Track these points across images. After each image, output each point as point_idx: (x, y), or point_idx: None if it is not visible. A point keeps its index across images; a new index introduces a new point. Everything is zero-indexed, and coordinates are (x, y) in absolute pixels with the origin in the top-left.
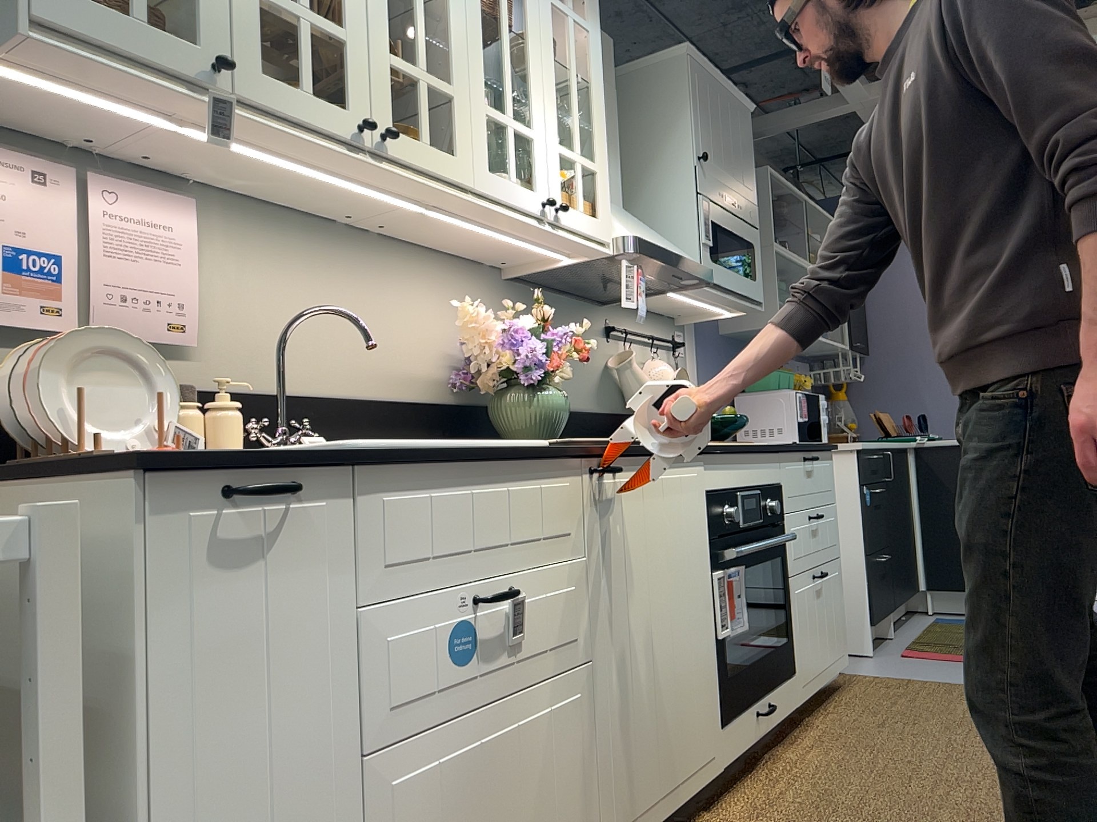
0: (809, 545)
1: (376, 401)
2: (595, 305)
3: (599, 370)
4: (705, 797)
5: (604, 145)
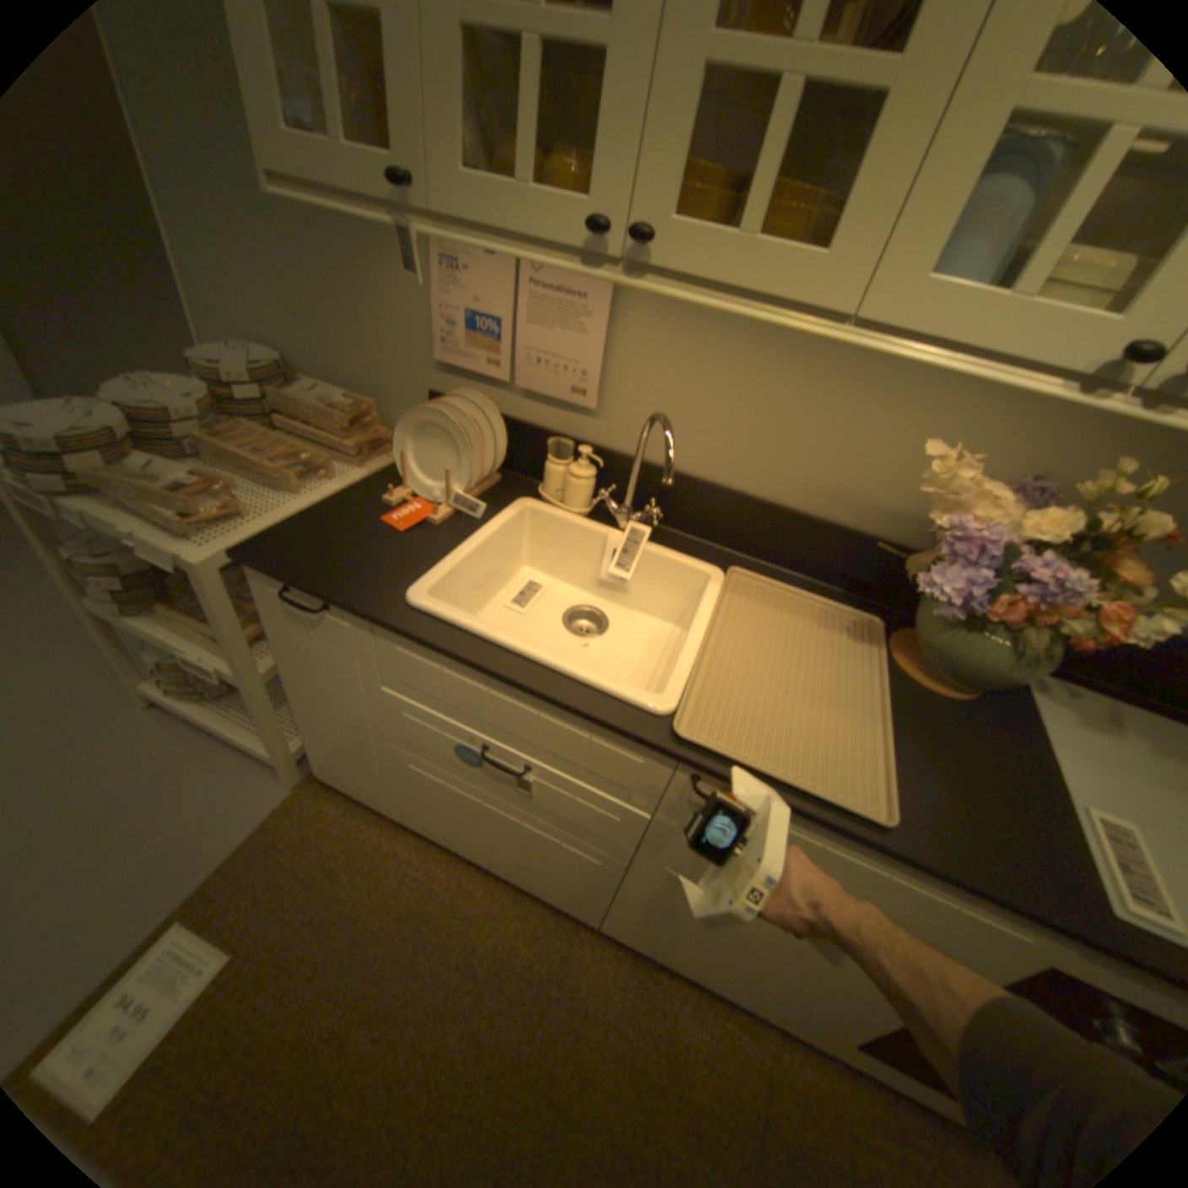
0: None
1: (786, 508)
2: None
3: None
4: (784, 1033)
5: None
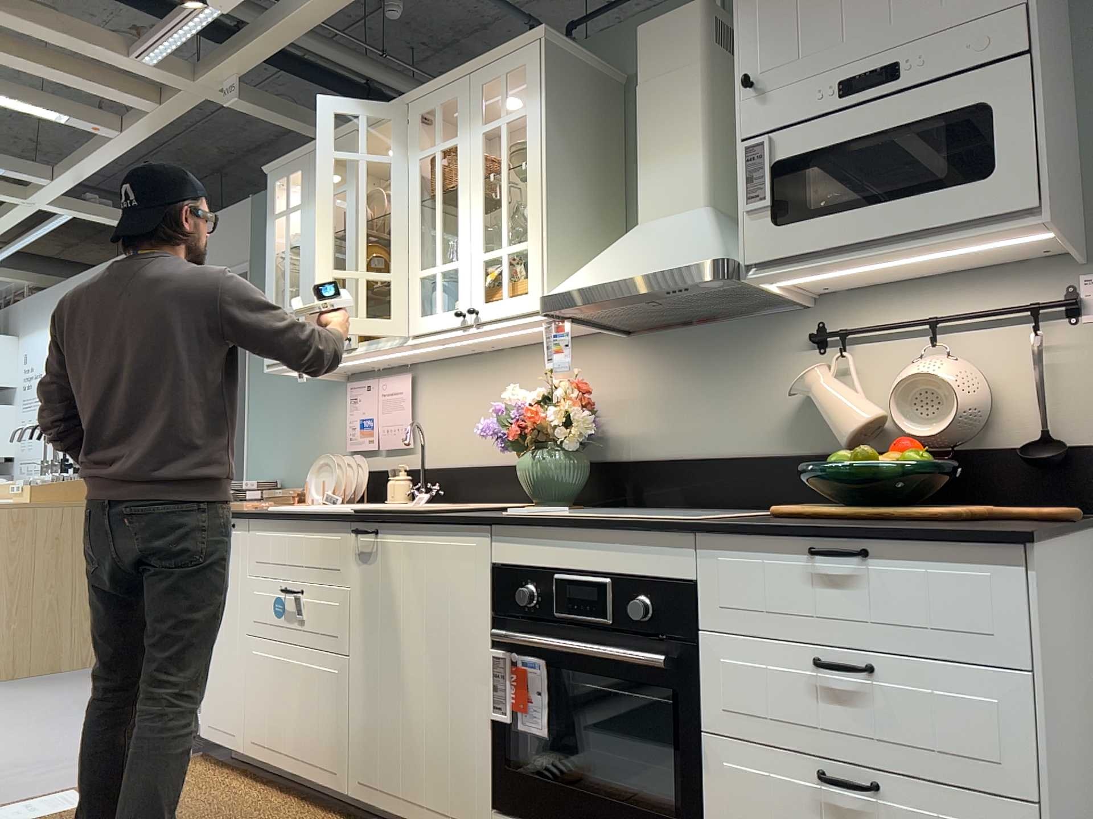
0: (801, 709)
1: (500, 466)
2: (785, 312)
3: (788, 398)
4: None
5: (535, 215)
